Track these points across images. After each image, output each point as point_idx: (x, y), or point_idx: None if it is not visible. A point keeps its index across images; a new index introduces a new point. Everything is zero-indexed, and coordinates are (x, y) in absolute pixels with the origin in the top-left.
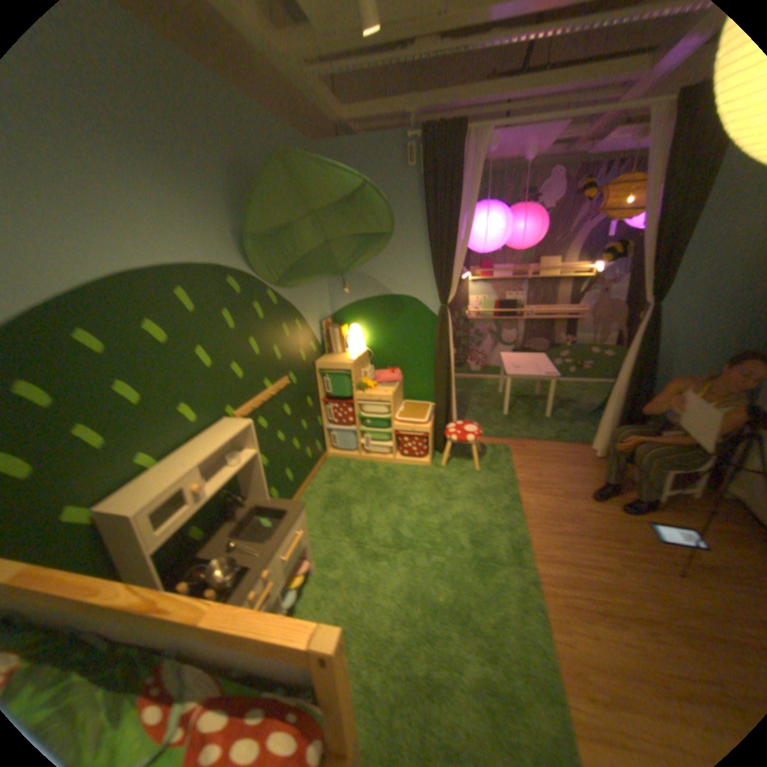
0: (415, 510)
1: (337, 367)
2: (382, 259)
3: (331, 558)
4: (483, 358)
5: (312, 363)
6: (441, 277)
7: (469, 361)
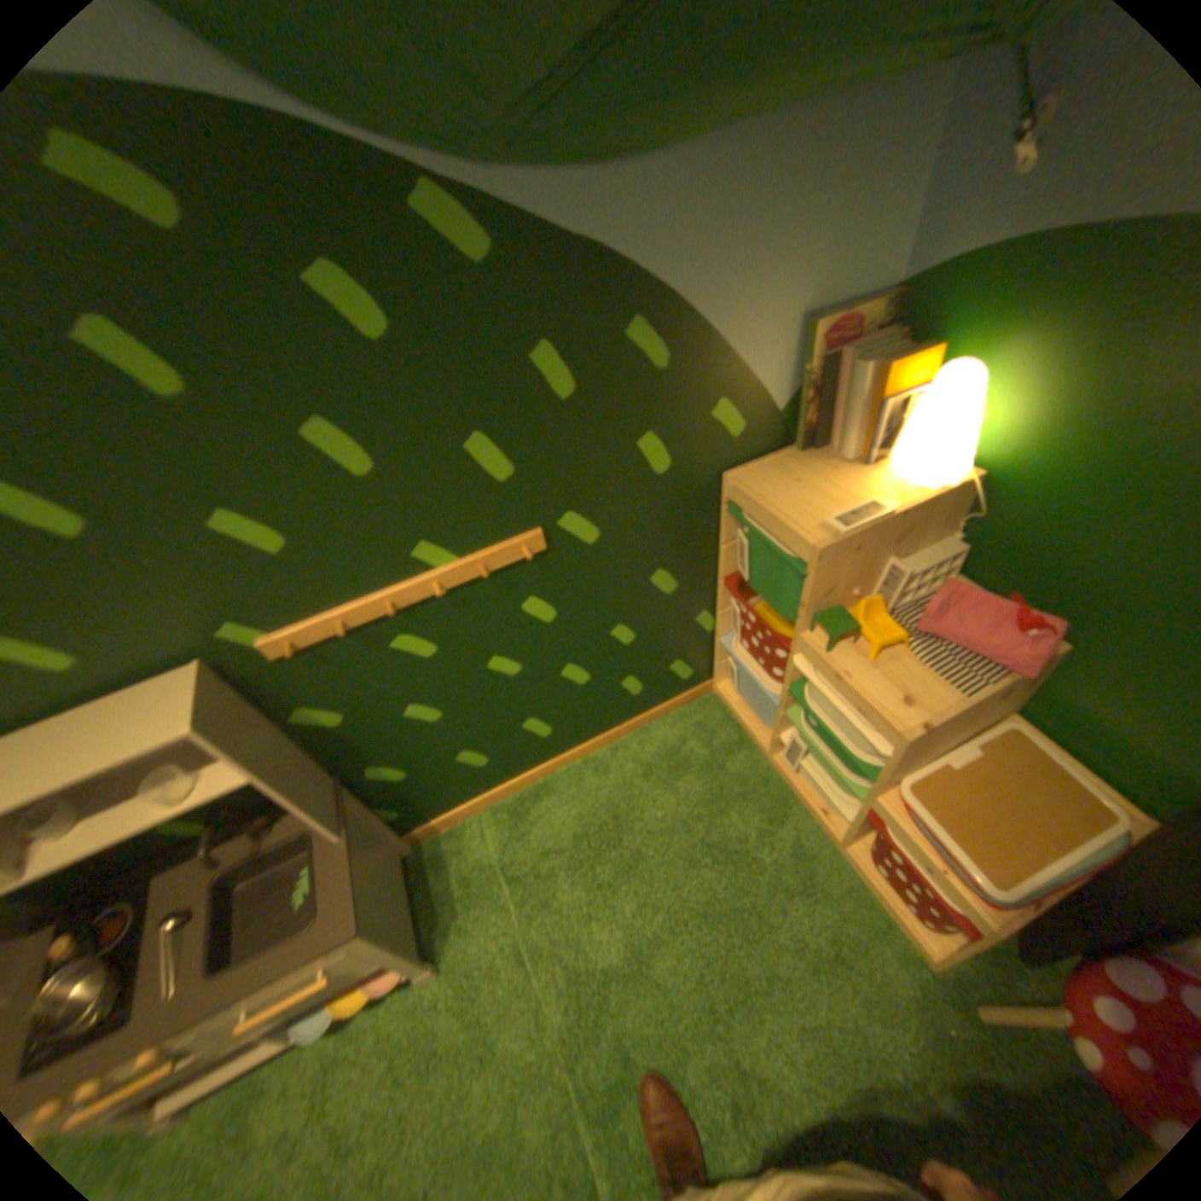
0: (742, 1084)
1: (778, 532)
2: None
3: (482, 984)
4: None
5: (713, 476)
6: None
7: None
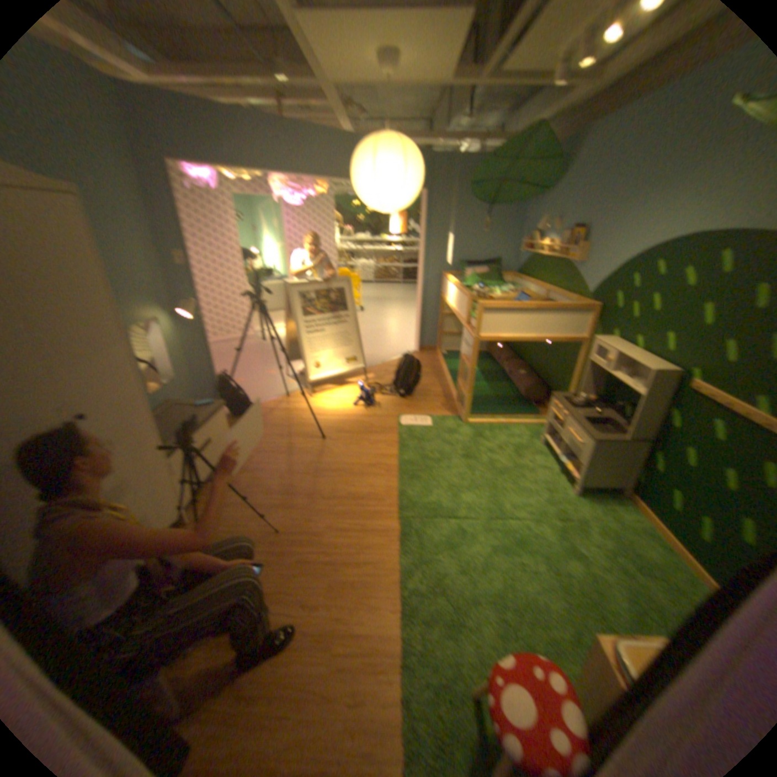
0: (531, 572)
1: None
2: None
3: (571, 508)
4: None
5: None
6: None
7: None
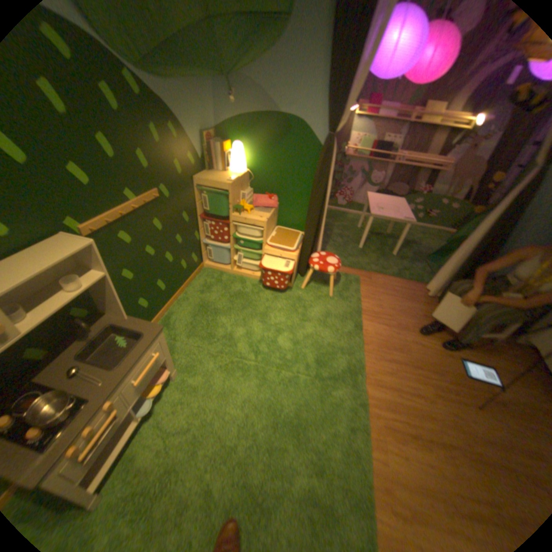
0: (274, 326)
1: (216, 186)
2: (275, 64)
3: (194, 364)
4: (350, 194)
5: (190, 177)
6: (337, 98)
7: (338, 195)
